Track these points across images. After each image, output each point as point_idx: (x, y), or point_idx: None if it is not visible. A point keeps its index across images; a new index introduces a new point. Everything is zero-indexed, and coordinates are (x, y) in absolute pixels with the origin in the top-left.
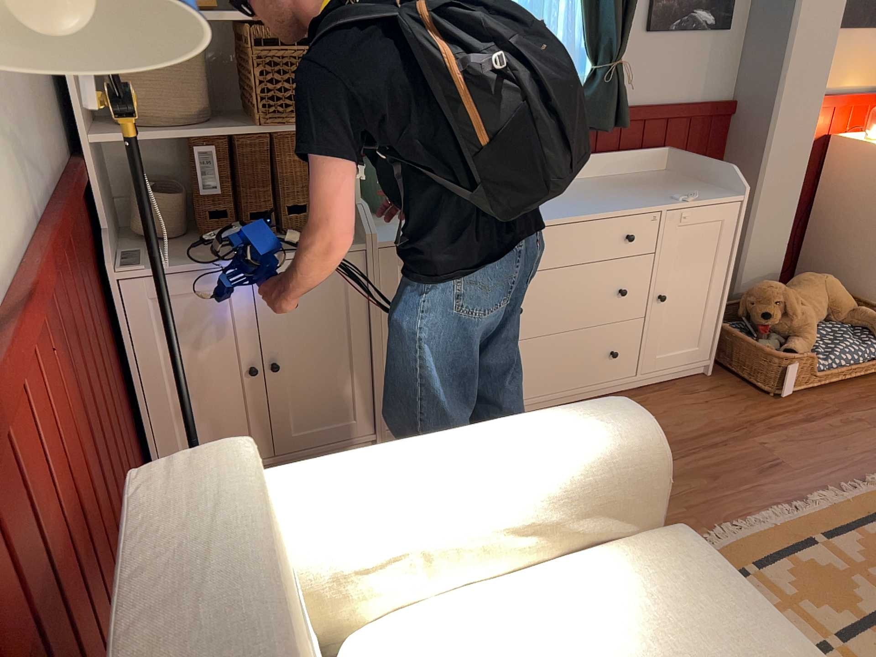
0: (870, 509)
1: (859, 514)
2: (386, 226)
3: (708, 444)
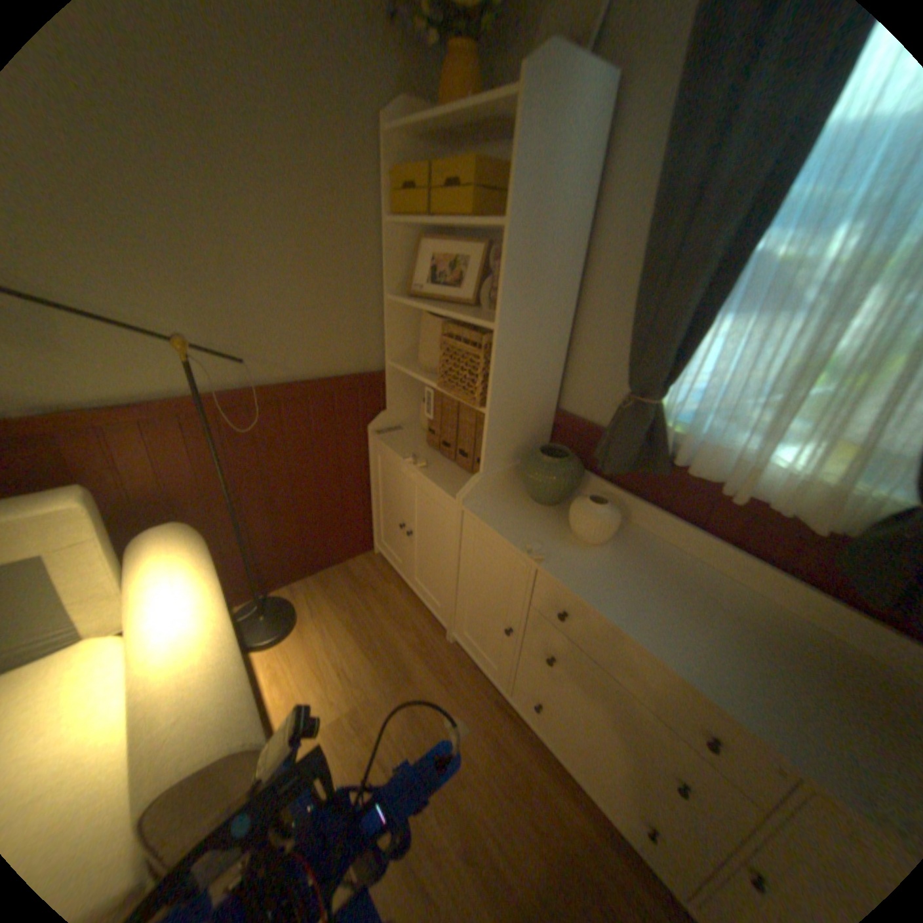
0: None
1: None
2: (507, 503)
3: None
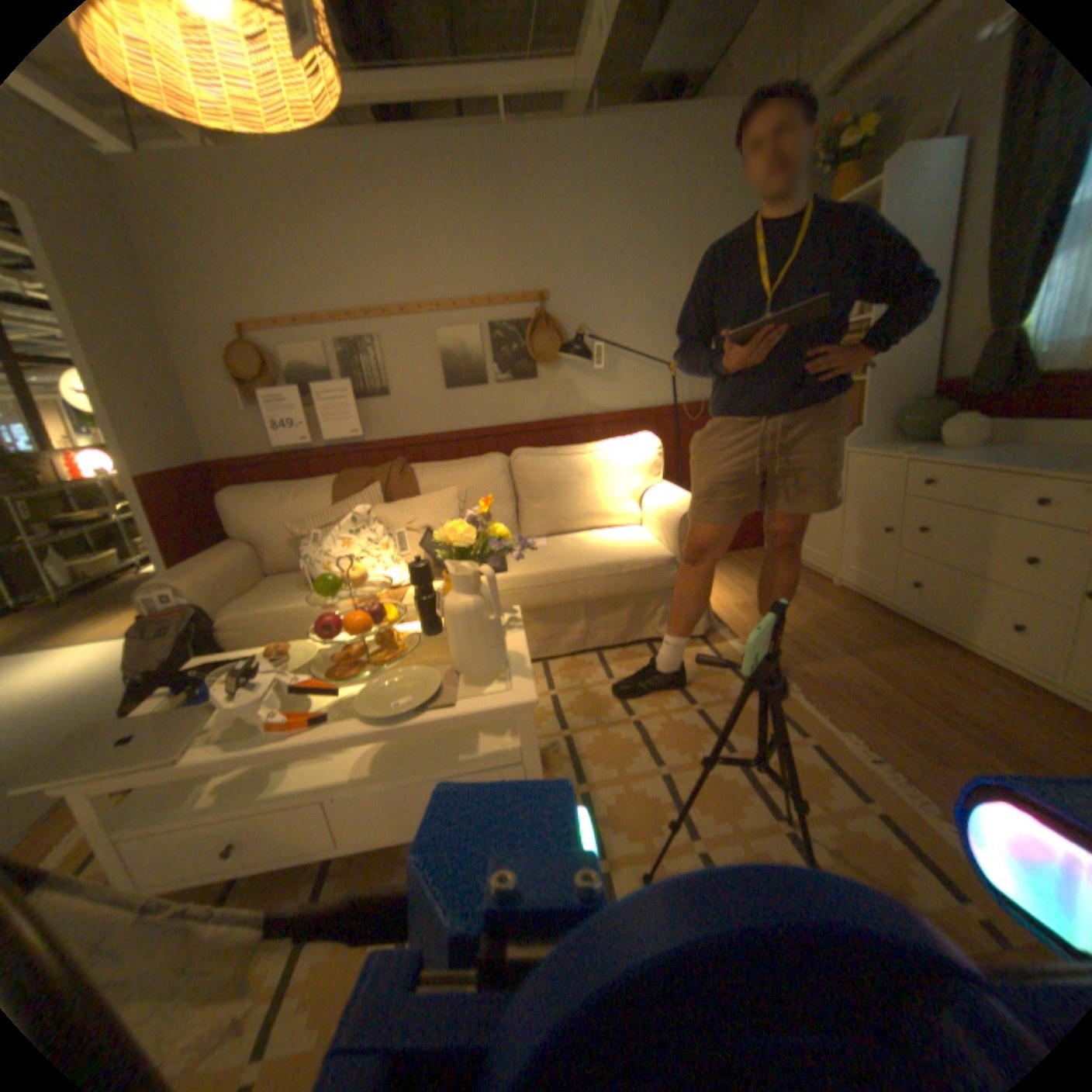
0: (884, 803)
1: (869, 788)
2: (887, 444)
3: (958, 724)
